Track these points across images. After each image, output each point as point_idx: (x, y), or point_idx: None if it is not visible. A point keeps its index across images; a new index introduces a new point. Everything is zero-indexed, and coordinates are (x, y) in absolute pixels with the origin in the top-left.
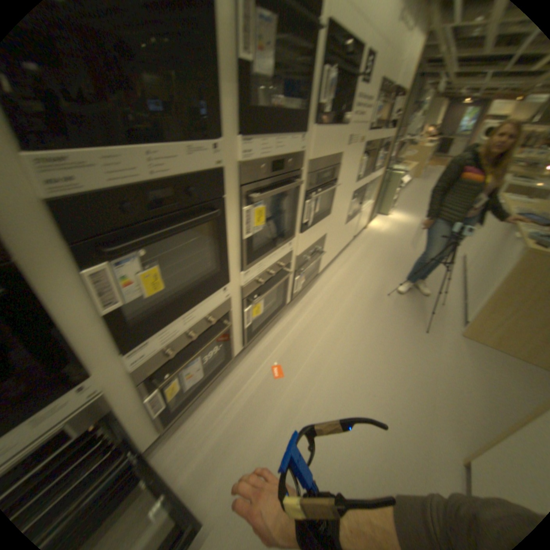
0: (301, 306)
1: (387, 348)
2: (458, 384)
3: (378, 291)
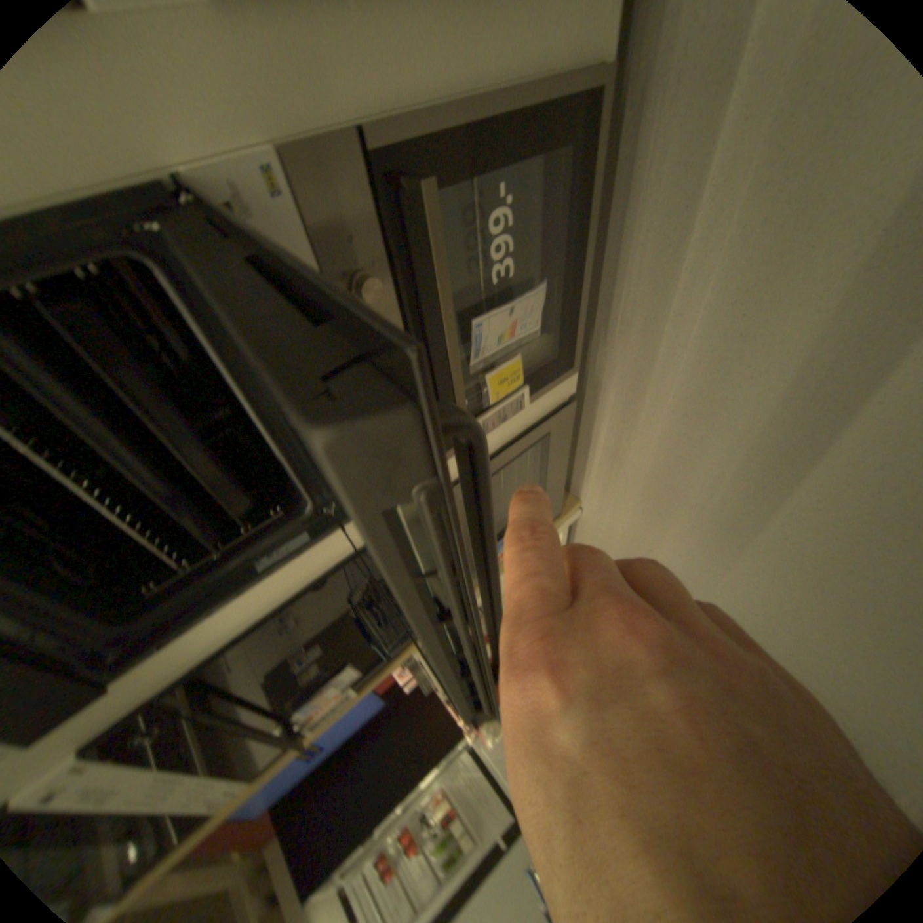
0: None
1: None
2: None
3: None
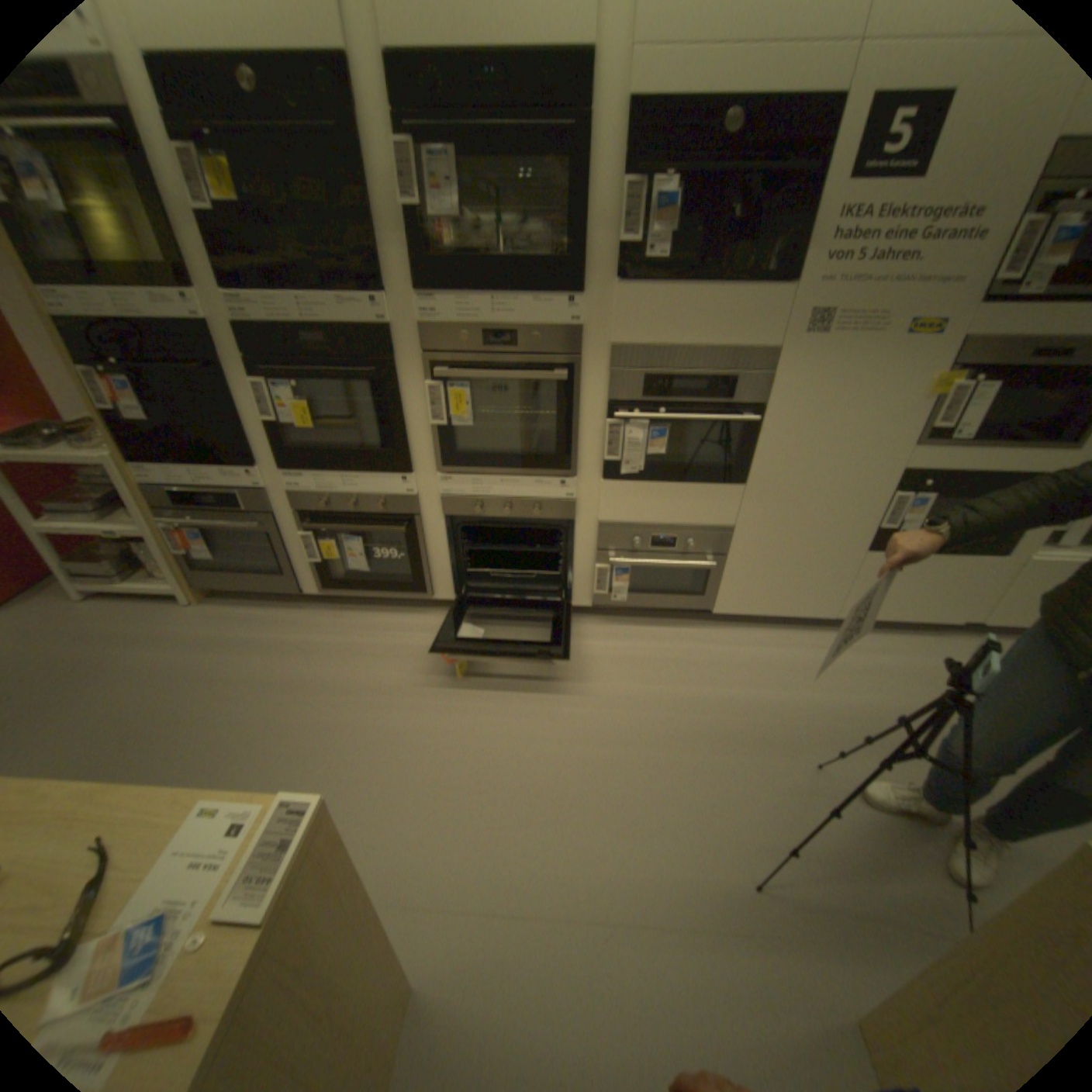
0: (614, 634)
1: (623, 800)
2: (631, 998)
3: (817, 746)
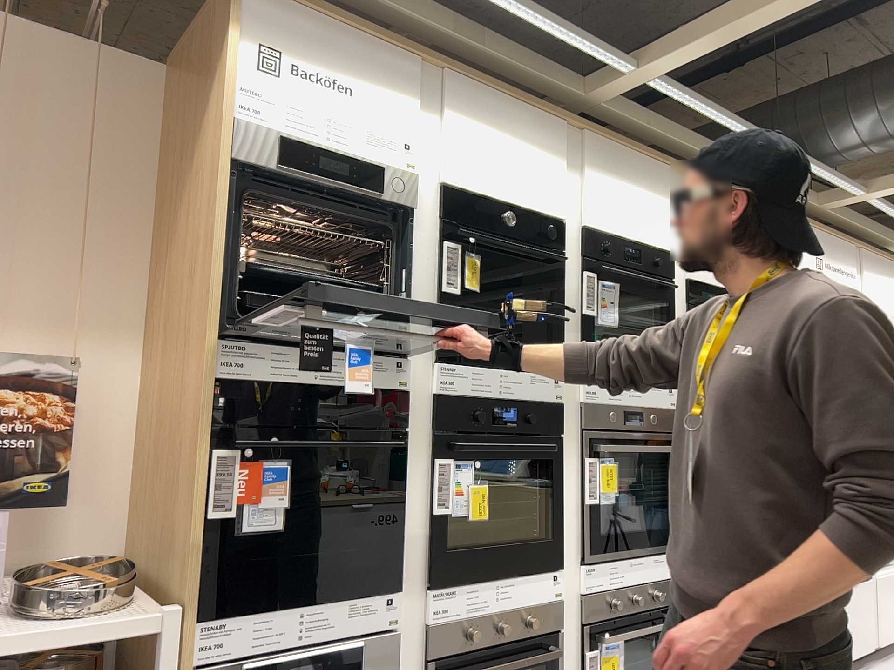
0: None
1: None
2: None
3: None
